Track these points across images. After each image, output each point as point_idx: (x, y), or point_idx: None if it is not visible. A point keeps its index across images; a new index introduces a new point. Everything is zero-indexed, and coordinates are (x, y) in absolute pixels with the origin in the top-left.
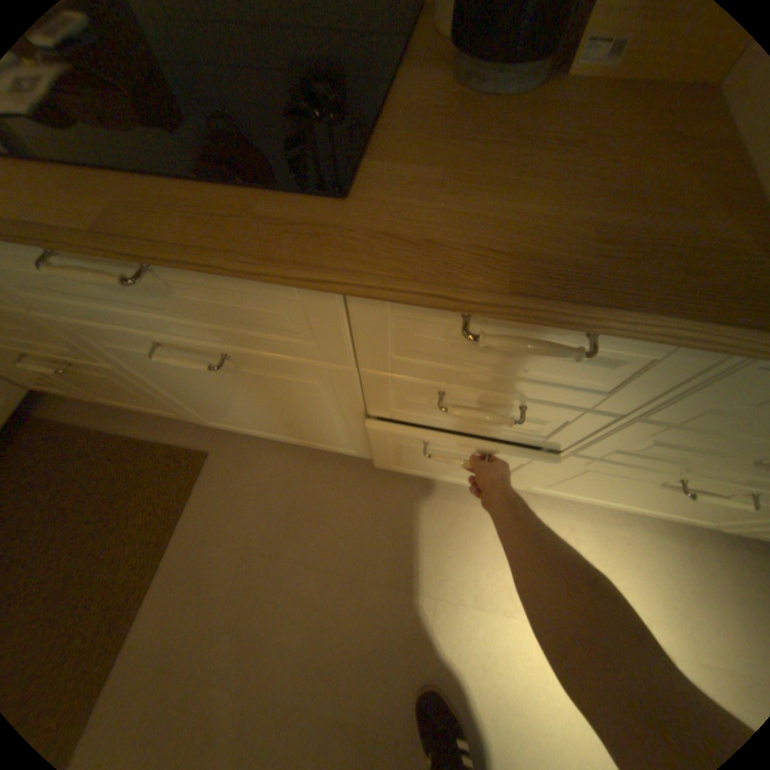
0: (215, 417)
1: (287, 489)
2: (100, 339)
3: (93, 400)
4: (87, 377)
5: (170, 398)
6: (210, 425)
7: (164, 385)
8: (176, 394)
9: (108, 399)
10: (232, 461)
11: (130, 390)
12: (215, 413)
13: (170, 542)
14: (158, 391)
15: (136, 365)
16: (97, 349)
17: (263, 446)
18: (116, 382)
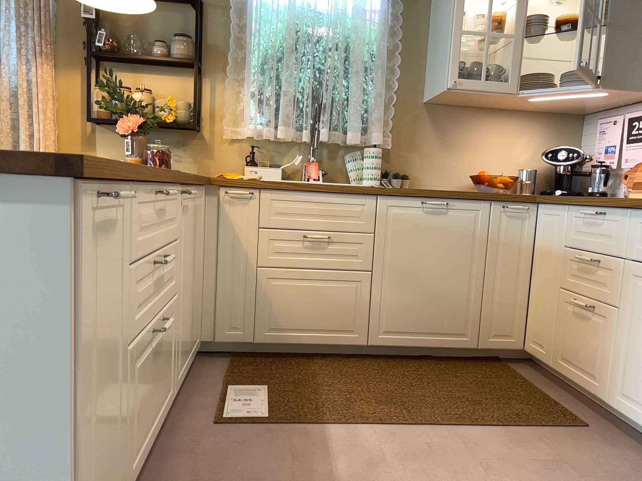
0: (632, 388)
1: (632, 476)
2: (639, 282)
3: (551, 367)
4: (588, 326)
5: (620, 354)
6: (614, 409)
7: (633, 334)
8: (631, 346)
9: (566, 363)
10: (603, 442)
11: (600, 344)
12: (639, 378)
13: (522, 429)
14: (622, 342)
15: (636, 308)
16: (628, 292)
17: (637, 454)
18: (601, 333)
